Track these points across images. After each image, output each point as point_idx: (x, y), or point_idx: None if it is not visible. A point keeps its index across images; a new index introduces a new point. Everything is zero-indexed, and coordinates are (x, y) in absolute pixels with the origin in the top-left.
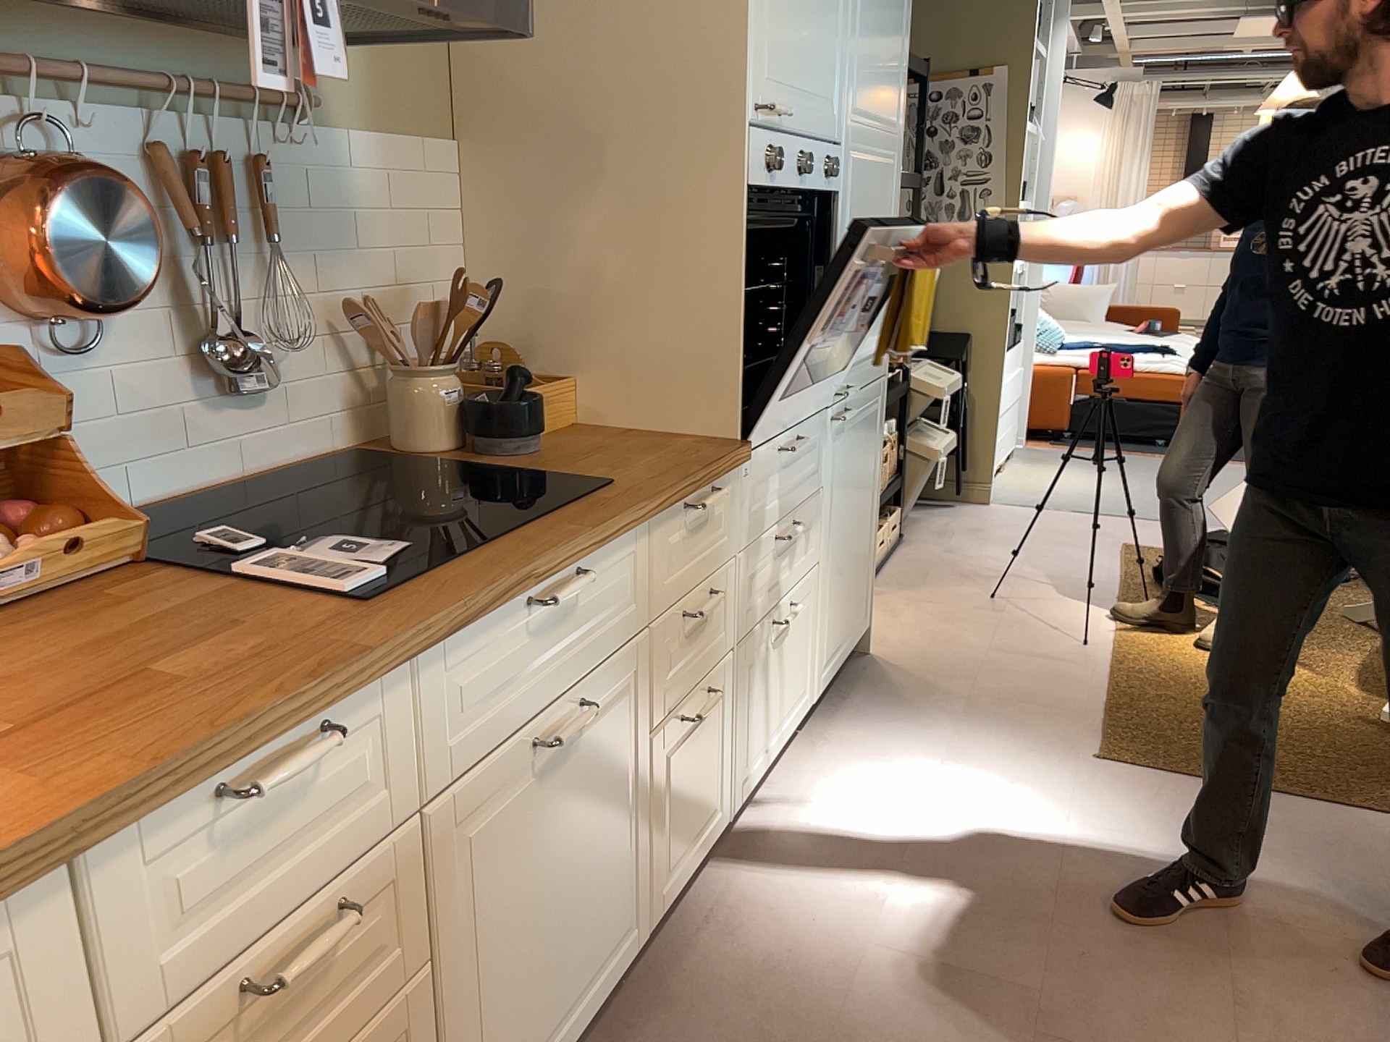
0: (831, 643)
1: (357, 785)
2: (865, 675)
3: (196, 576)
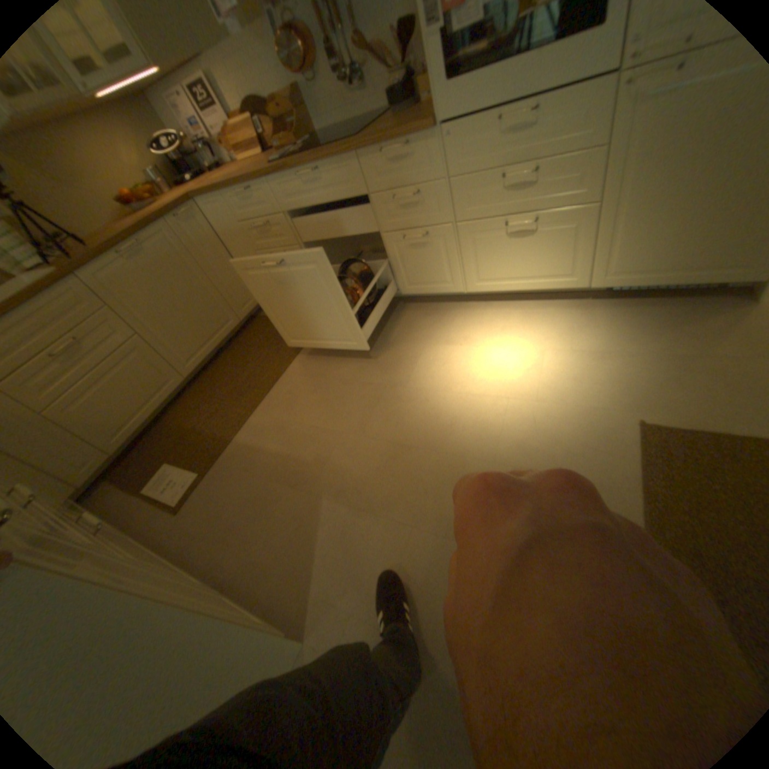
0: (627, 261)
1: (263, 199)
2: (706, 307)
3: (292, 147)
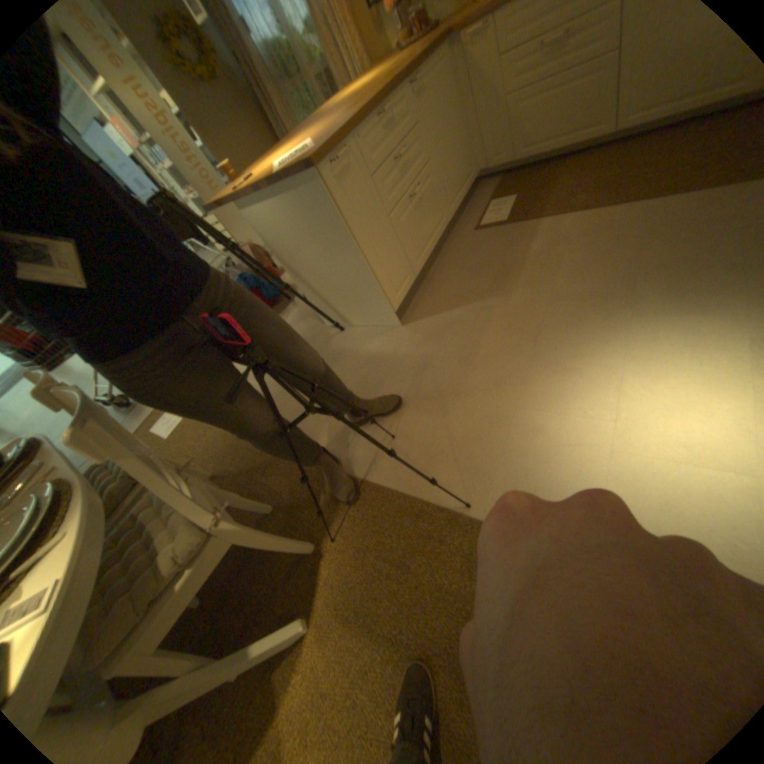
0: None
1: None
2: None
3: None
